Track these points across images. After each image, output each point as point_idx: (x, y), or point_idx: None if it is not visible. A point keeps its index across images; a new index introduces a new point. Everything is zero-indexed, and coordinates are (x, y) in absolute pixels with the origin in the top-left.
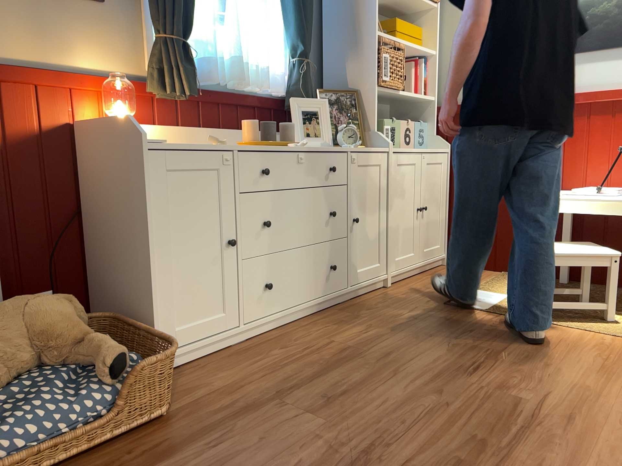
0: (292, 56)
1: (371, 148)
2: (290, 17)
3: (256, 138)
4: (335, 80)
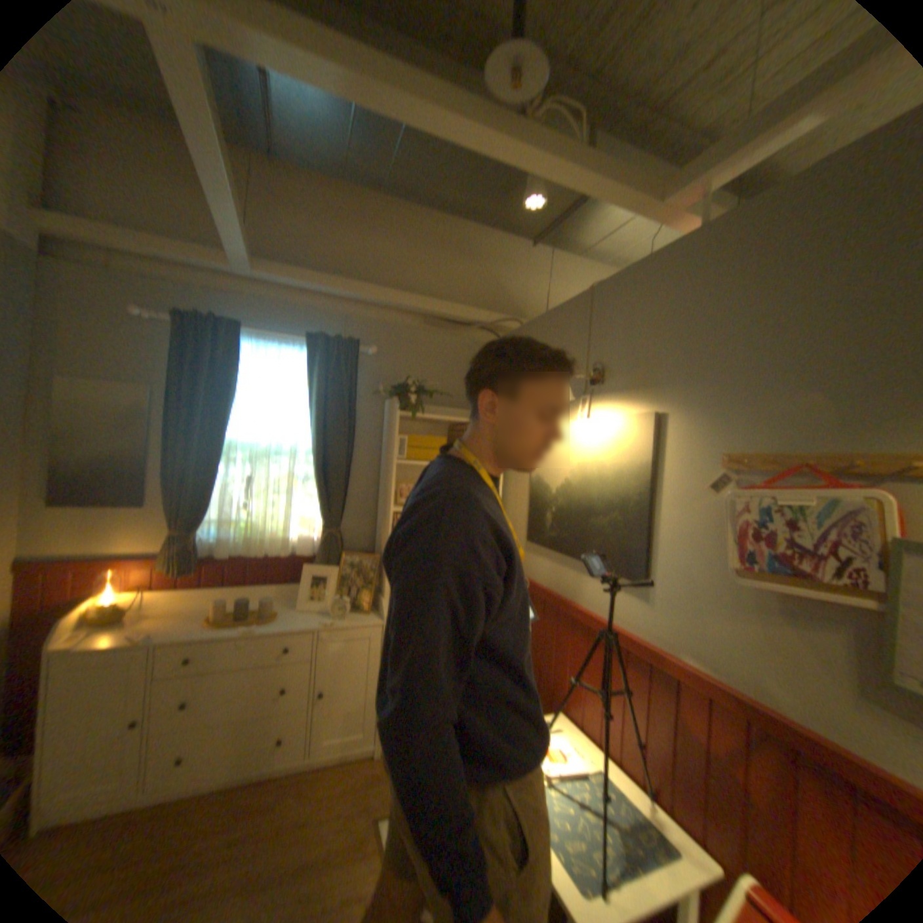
0: (323, 524)
1: (367, 619)
2: (318, 496)
3: (219, 618)
4: (378, 537)
